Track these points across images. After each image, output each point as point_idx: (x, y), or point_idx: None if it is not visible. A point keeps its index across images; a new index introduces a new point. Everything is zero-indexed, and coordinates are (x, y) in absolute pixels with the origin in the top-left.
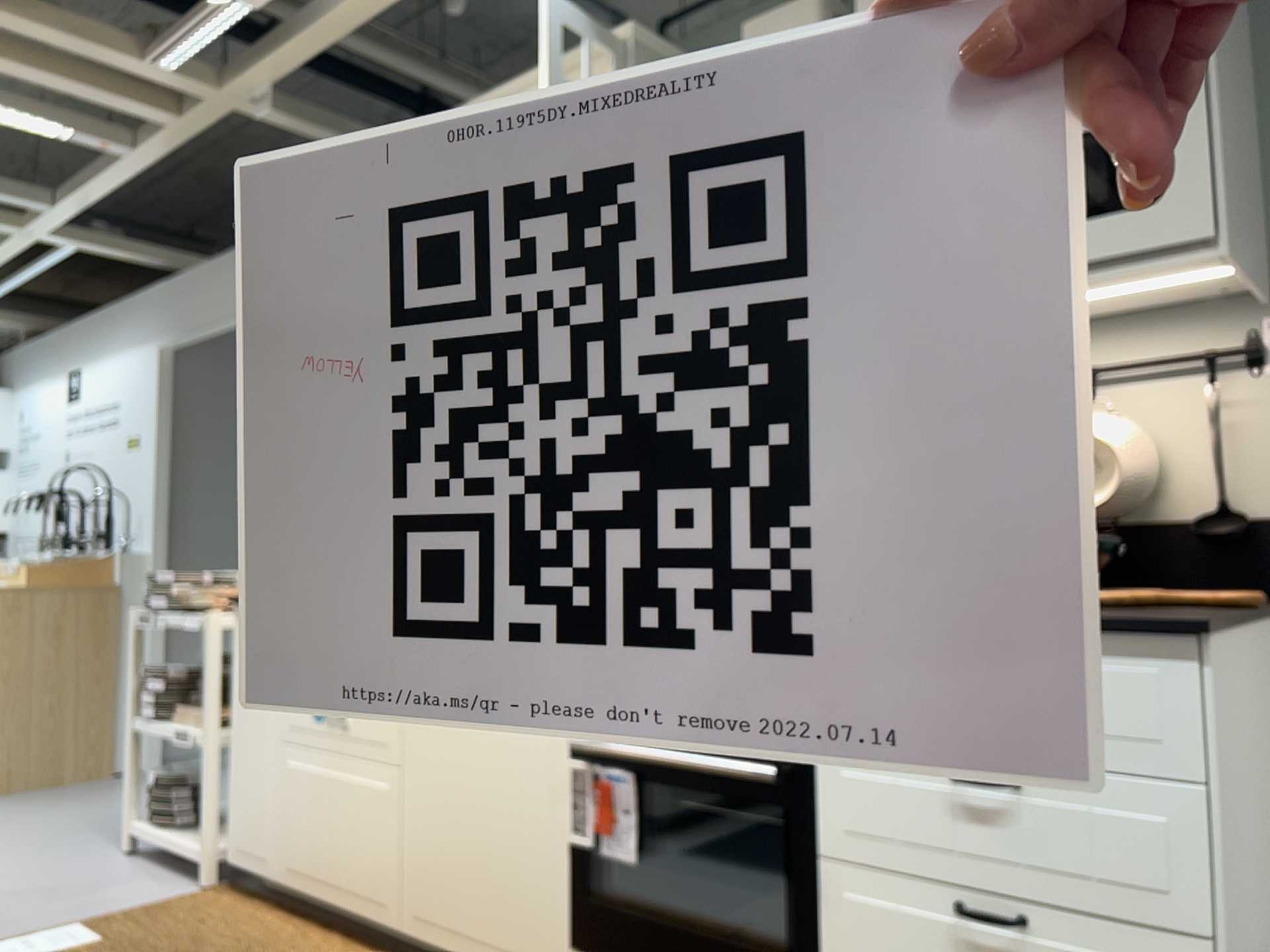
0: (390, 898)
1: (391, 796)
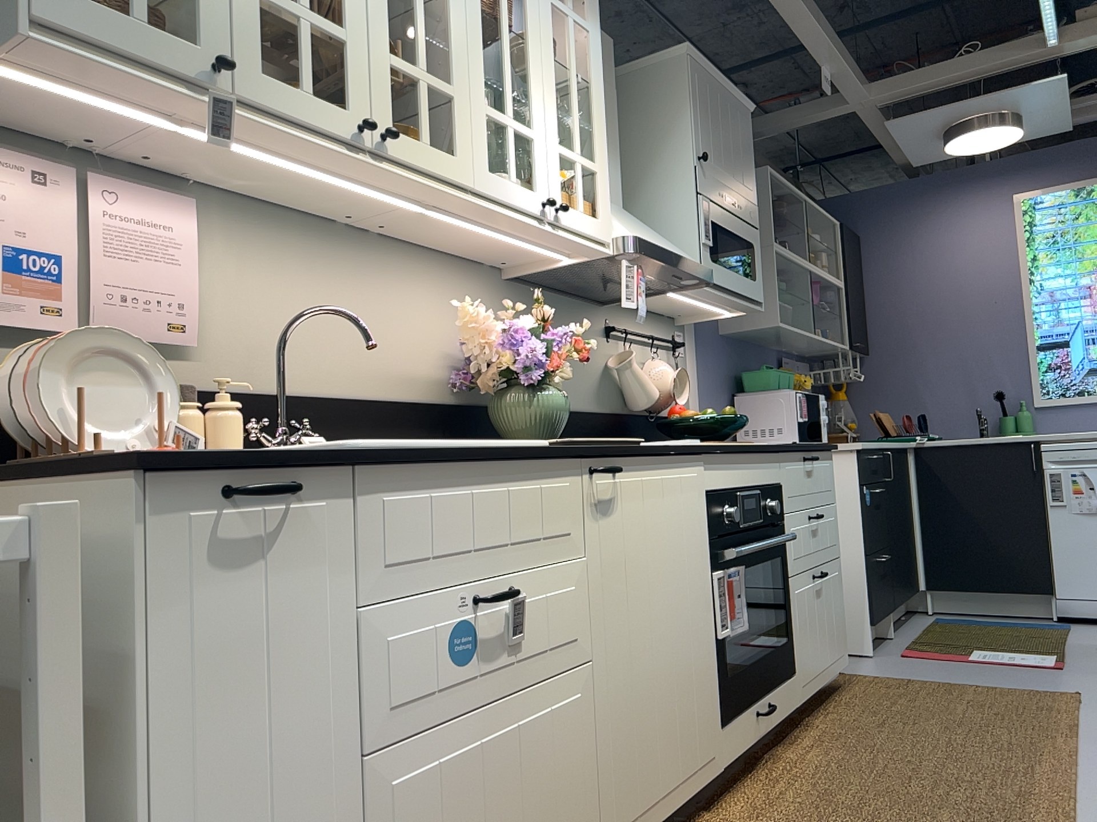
0: None
1: (584, 703)
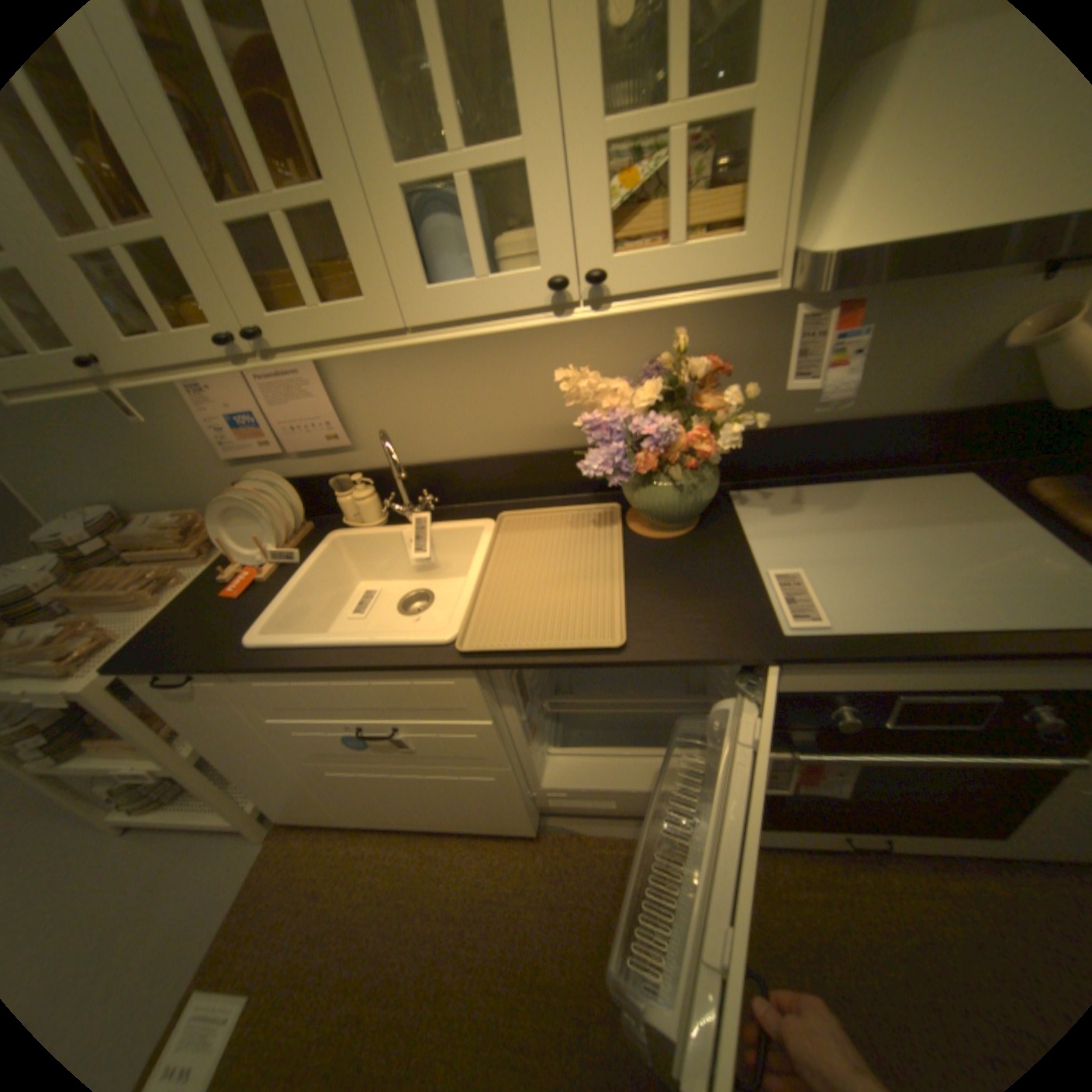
0: (521, 826)
1: (503, 783)
